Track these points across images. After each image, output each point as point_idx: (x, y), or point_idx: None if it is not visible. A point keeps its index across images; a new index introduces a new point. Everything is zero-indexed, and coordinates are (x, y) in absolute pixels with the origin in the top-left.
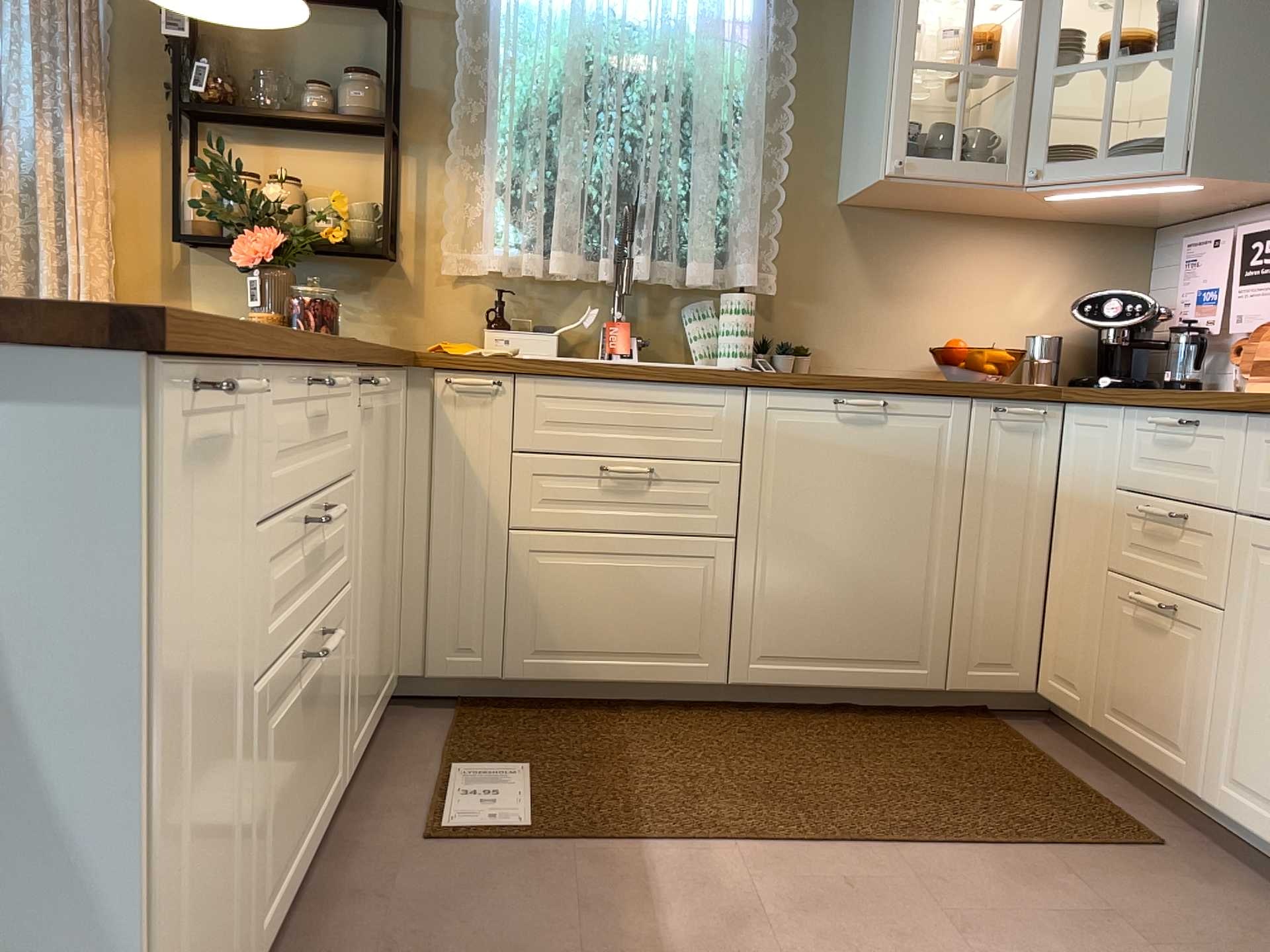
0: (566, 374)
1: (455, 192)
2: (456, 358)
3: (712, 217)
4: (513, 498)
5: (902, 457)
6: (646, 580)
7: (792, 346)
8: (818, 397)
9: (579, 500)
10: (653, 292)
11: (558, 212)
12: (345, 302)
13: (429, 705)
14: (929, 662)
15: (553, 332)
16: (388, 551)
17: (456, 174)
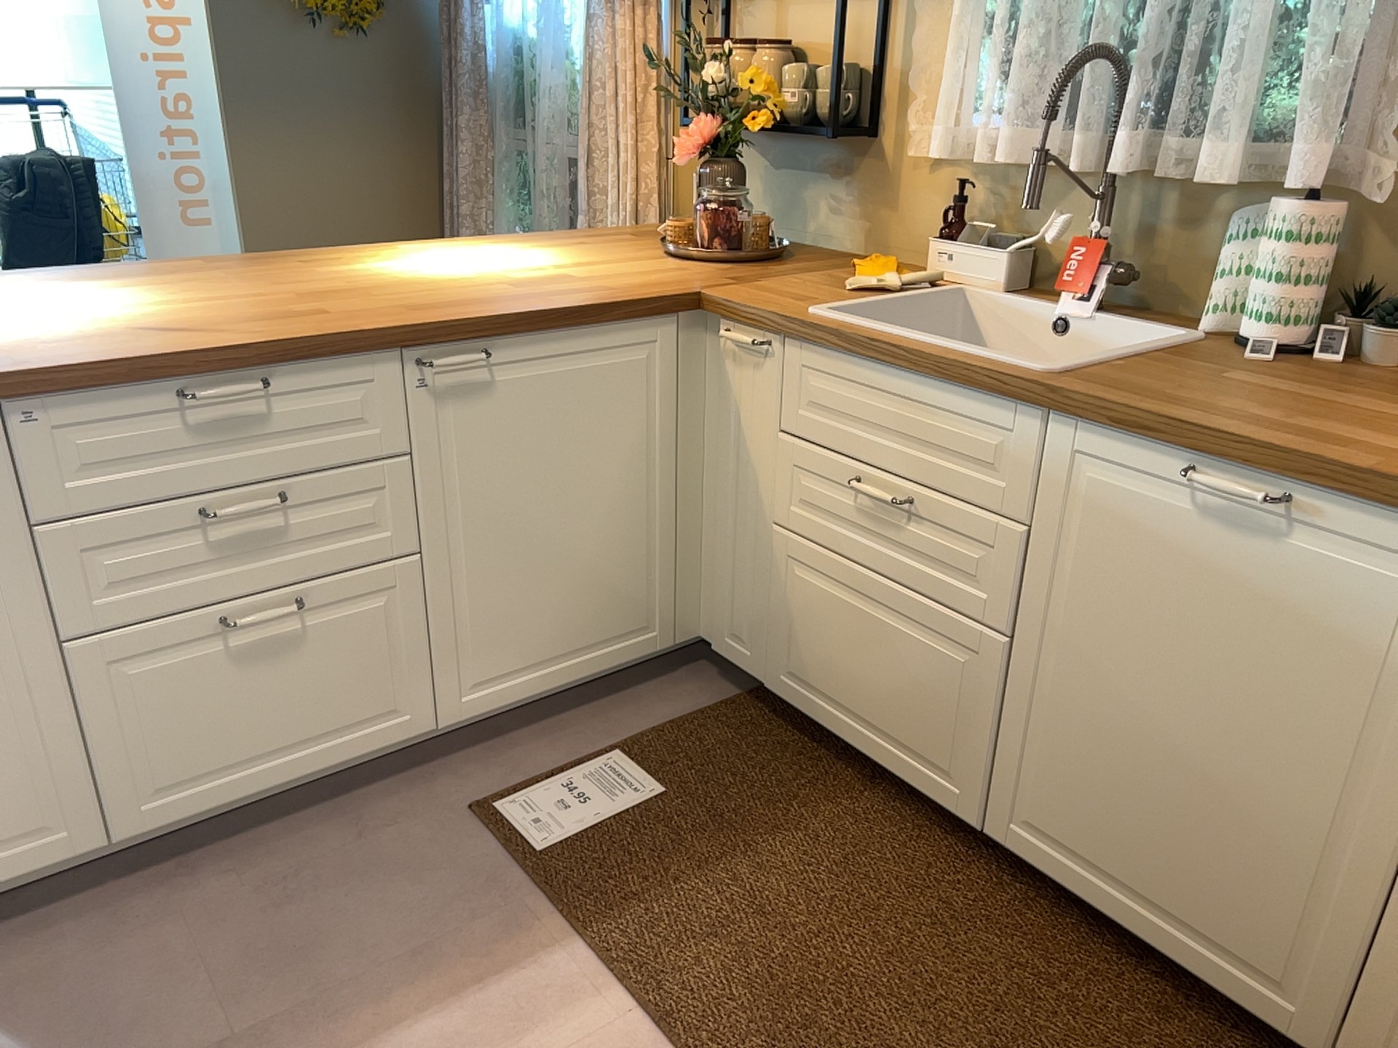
0: (825, 343)
1: (930, 41)
2: (733, 305)
3: (1261, 57)
4: (778, 487)
5: (1305, 616)
6: (896, 644)
7: (1397, 316)
8: (1157, 456)
9: (836, 512)
10: (1182, 190)
11: (1020, 67)
12: (826, 192)
13: (734, 676)
14: (1299, 998)
15: (1004, 251)
16: (611, 514)
17: (933, 13)
